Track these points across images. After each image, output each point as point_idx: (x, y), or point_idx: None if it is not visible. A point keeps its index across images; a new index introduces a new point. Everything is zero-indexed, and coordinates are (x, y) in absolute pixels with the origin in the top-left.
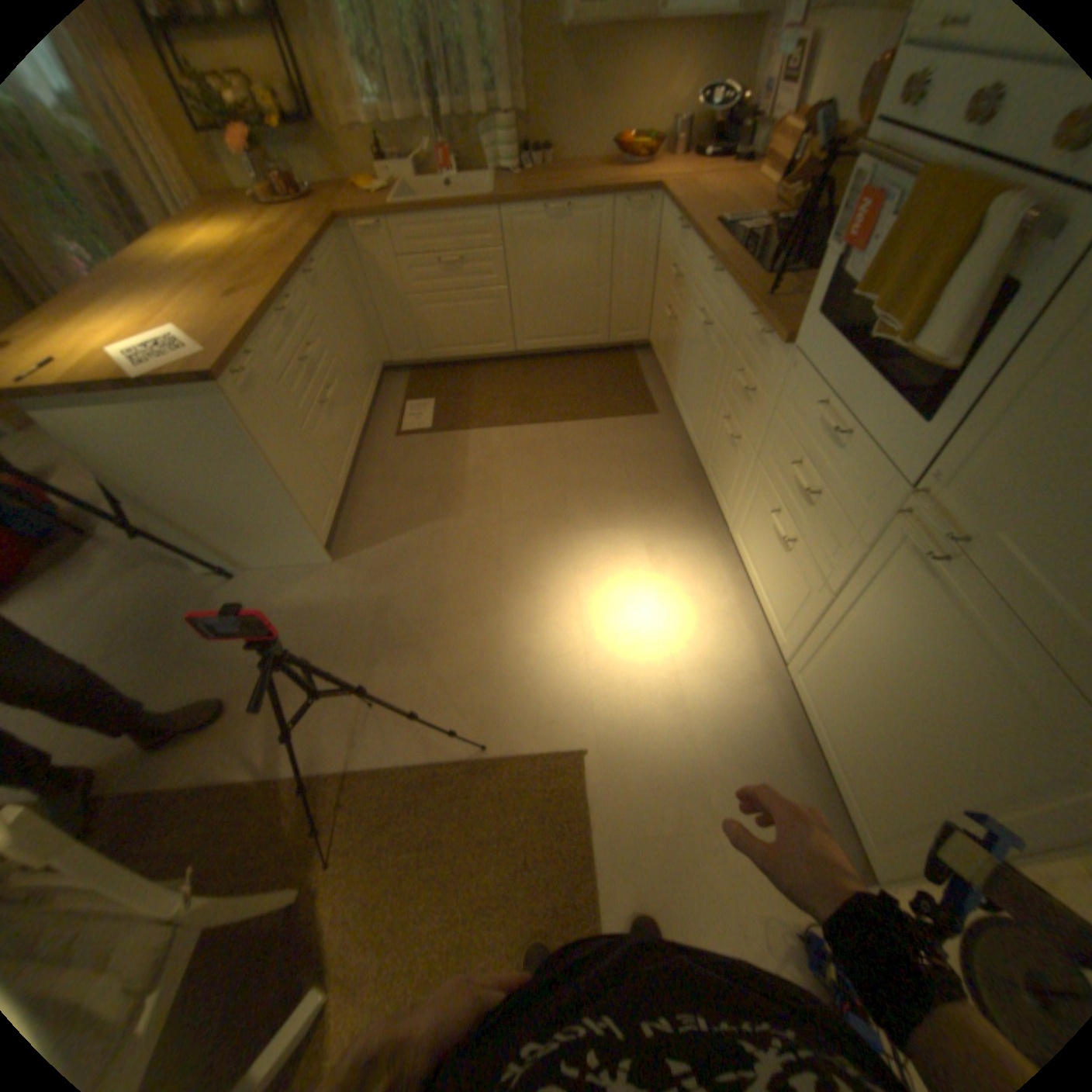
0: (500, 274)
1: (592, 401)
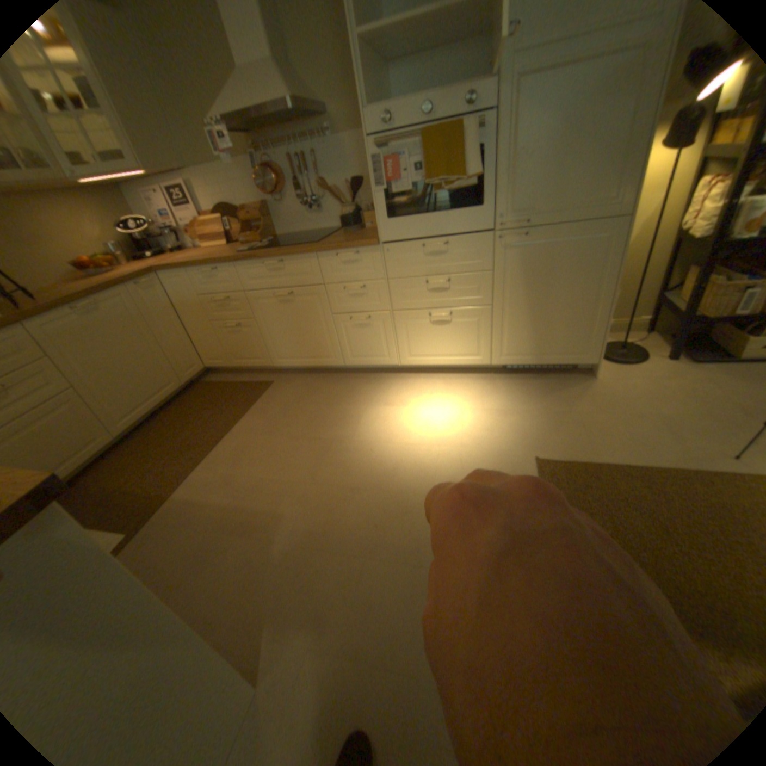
0: (58, 377)
1: (227, 407)
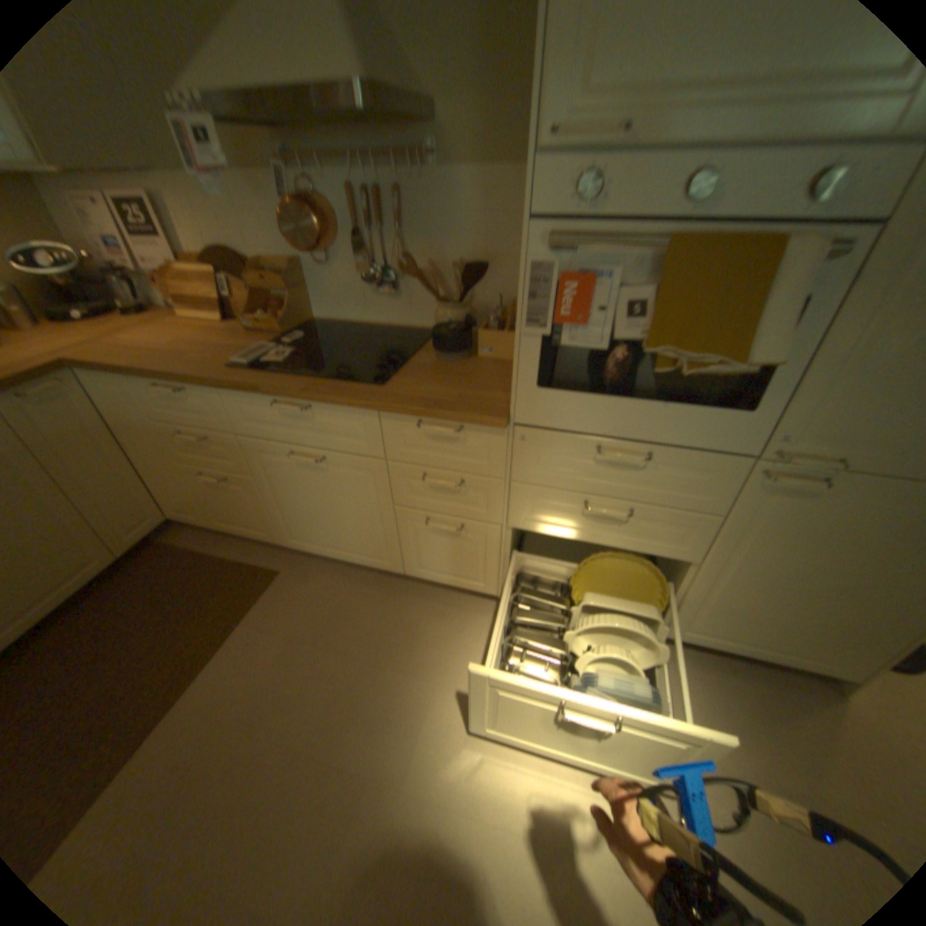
0: None
1: (186, 626)
